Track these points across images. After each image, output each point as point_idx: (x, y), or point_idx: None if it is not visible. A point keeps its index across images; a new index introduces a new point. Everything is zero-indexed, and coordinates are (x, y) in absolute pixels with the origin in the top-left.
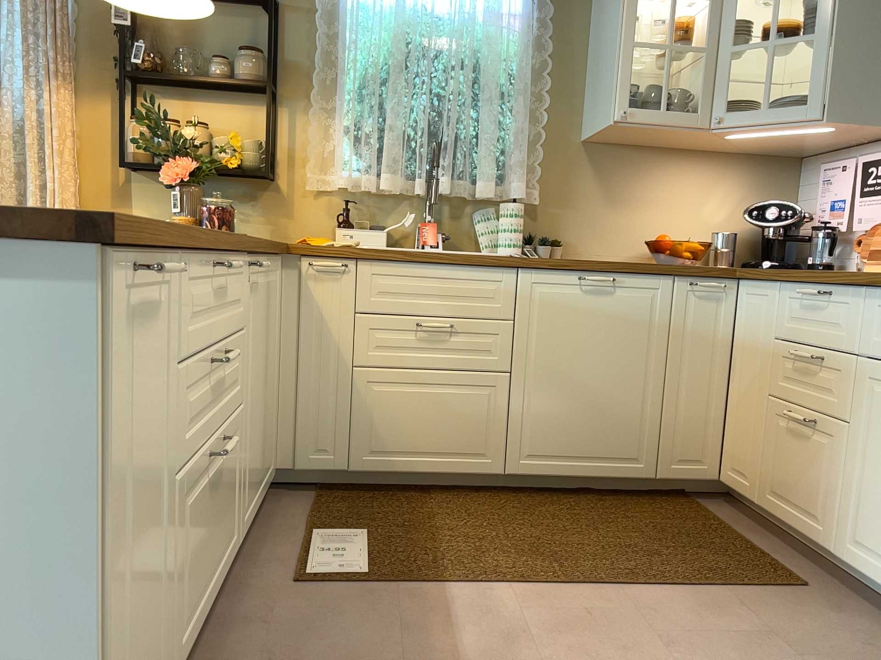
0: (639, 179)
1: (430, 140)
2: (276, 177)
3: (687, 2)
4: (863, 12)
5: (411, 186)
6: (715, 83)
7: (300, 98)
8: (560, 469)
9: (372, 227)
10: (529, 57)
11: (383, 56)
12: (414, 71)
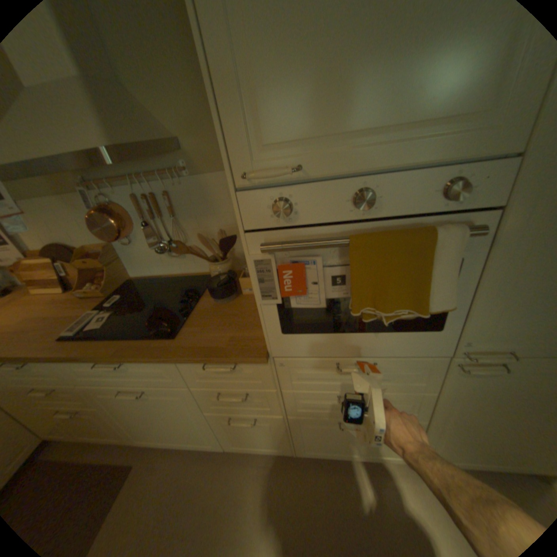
0: None
1: None
2: None
3: None
4: None
5: None
6: None
7: None
8: None
9: None
10: None
11: None
12: None
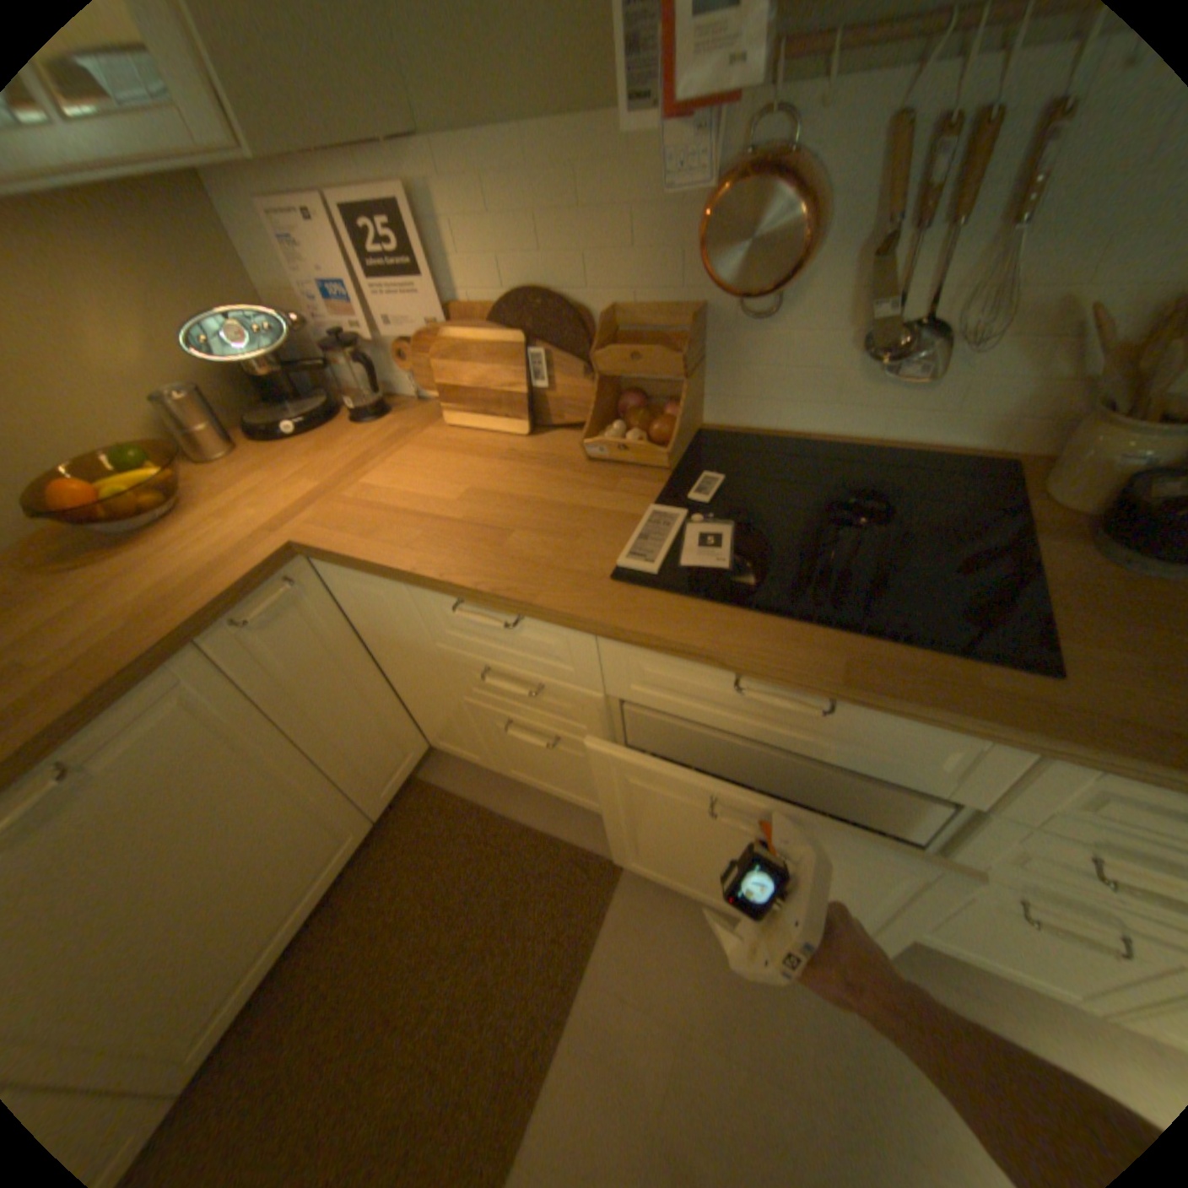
0: None
1: None
2: None
3: None
4: None
5: None
6: None
7: None
8: (254, 979)
9: None
10: None
11: None
12: None
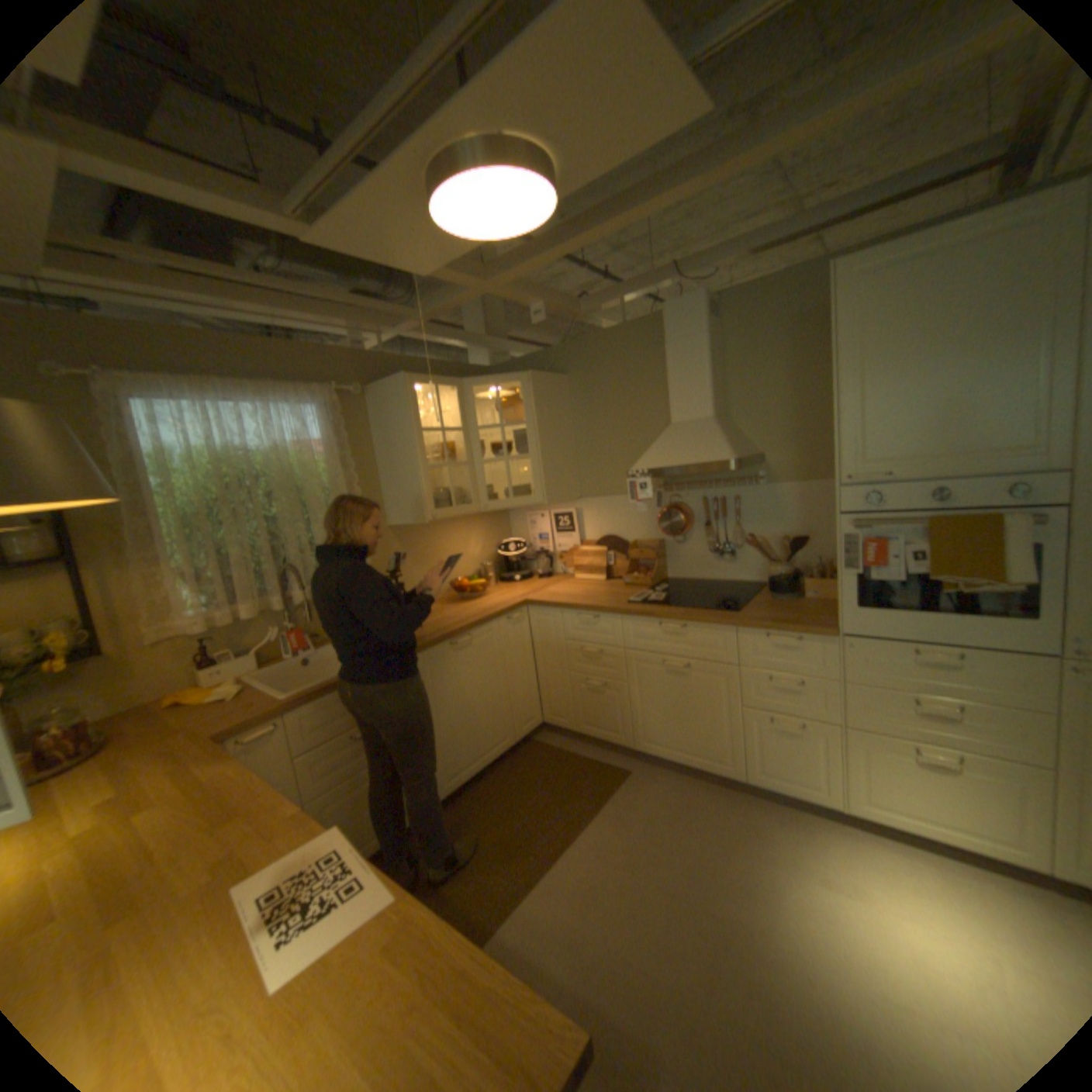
0: (428, 543)
1: (266, 561)
2: (93, 650)
3: (436, 426)
4: (546, 442)
5: (259, 606)
6: (474, 483)
7: (102, 558)
8: (468, 776)
9: (234, 658)
10: (333, 474)
11: (195, 497)
12: (233, 504)
